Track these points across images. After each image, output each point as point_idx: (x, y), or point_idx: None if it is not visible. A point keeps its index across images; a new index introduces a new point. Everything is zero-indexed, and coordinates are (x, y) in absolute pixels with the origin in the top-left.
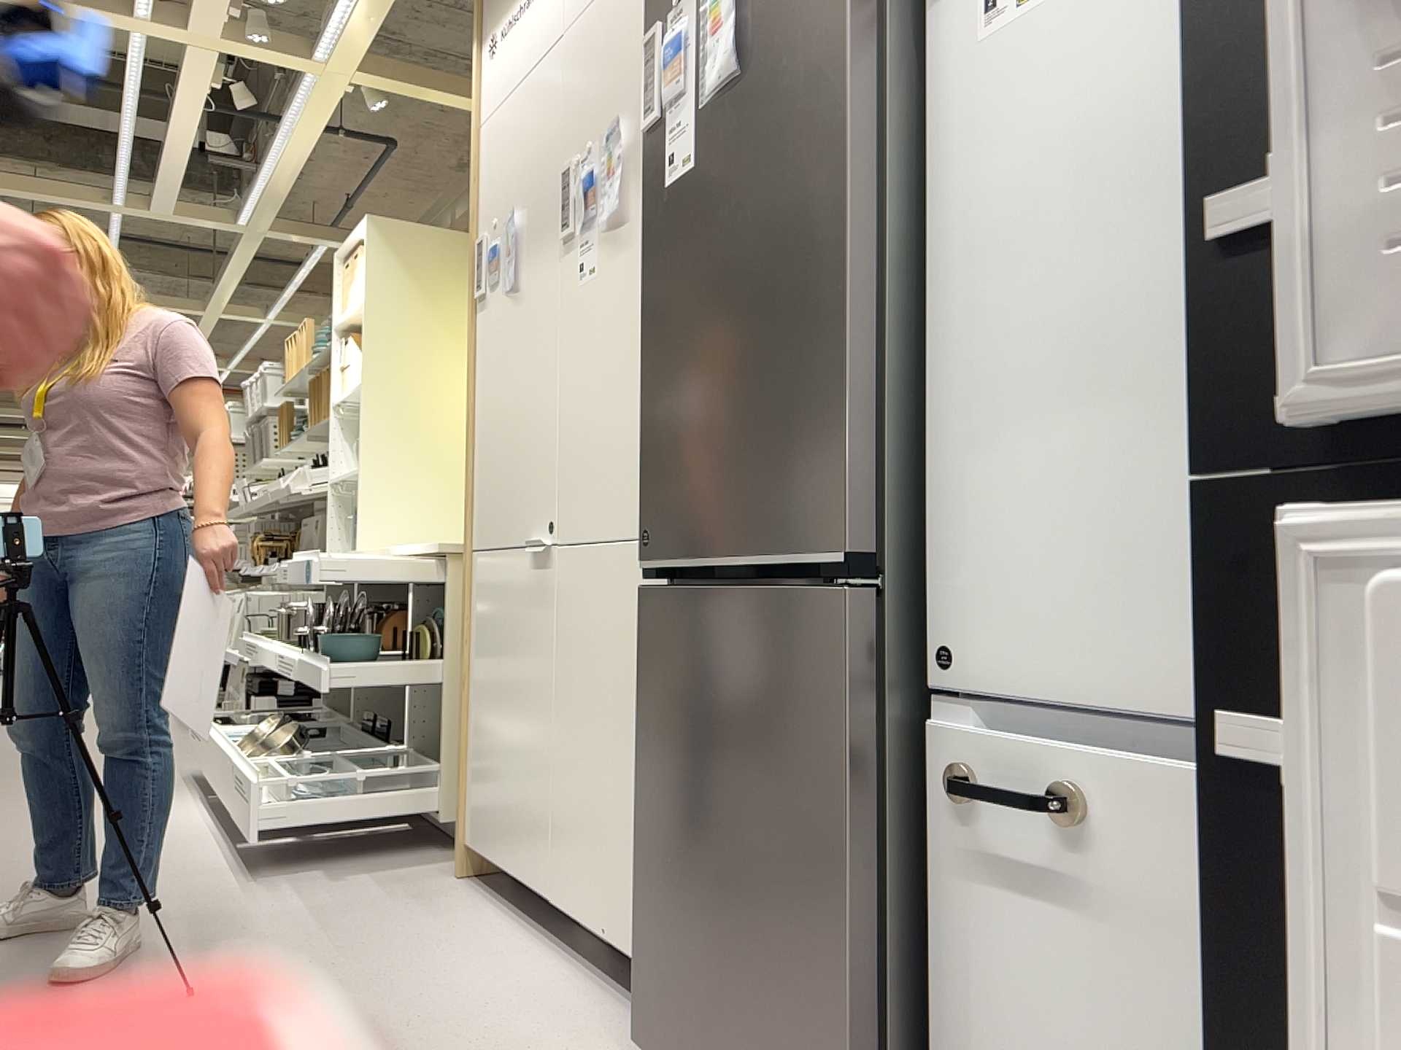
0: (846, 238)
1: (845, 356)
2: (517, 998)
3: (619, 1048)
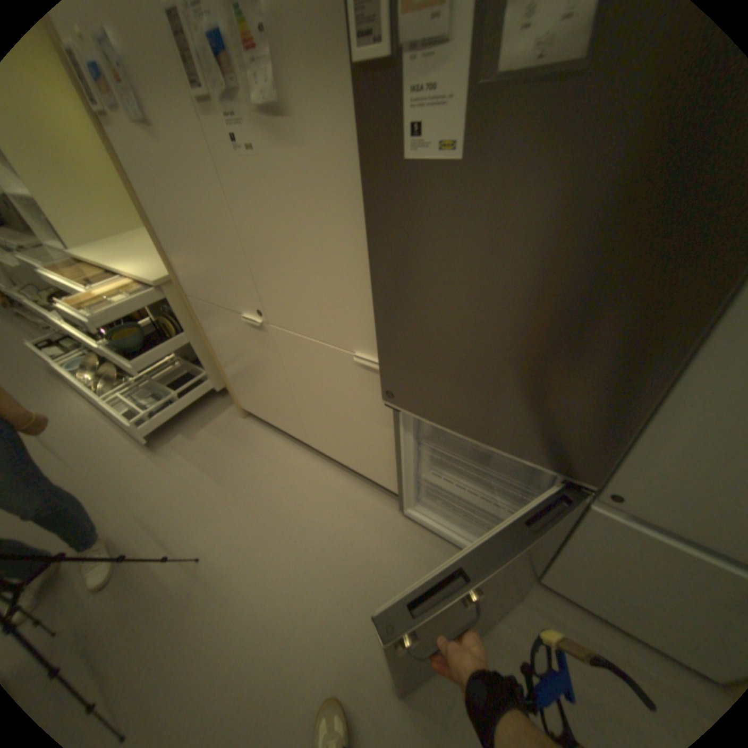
0: (692, 333)
1: (644, 405)
2: (325, 496)
3: (380, 512)
